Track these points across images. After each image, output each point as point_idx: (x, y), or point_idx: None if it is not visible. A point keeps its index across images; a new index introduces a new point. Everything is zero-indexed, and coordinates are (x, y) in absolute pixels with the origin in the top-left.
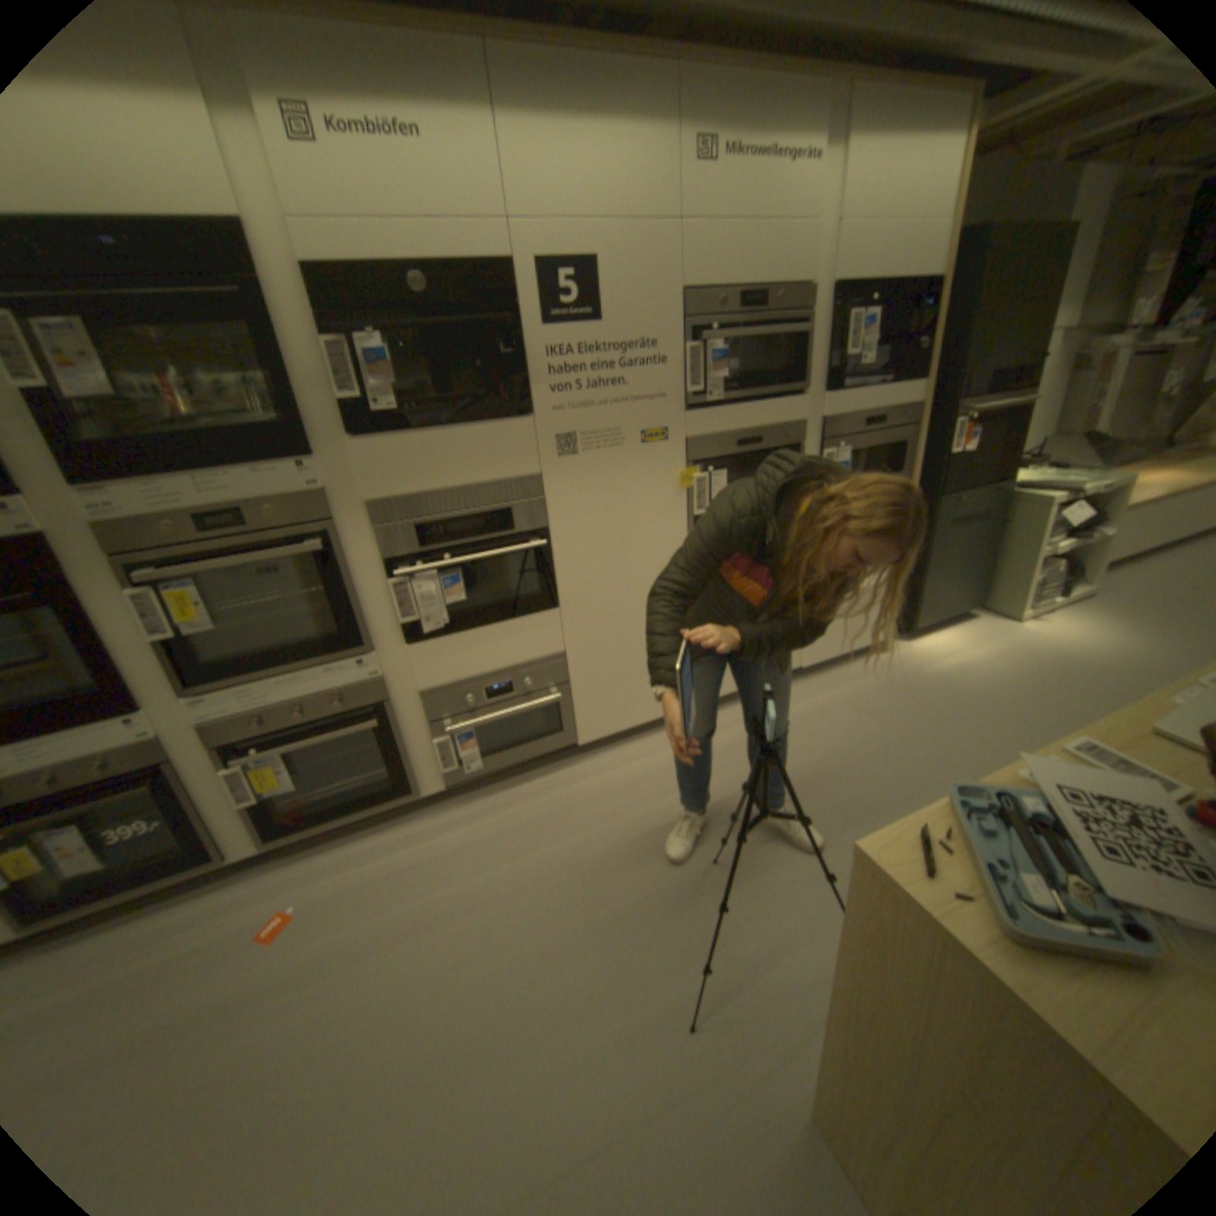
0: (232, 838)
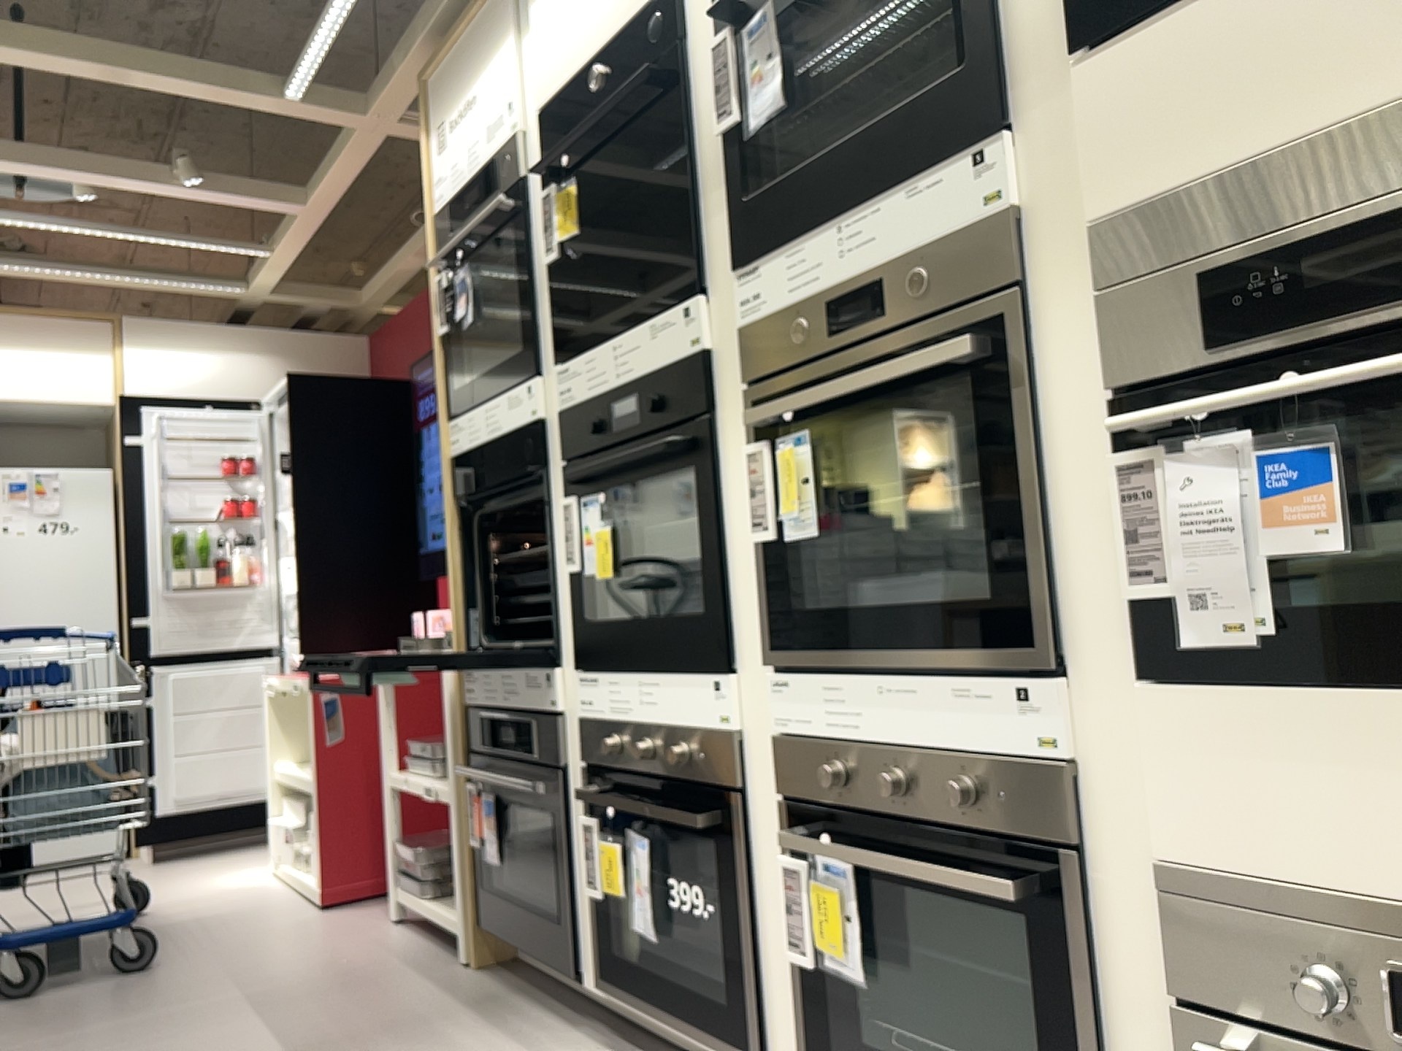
0: (789, 1029)
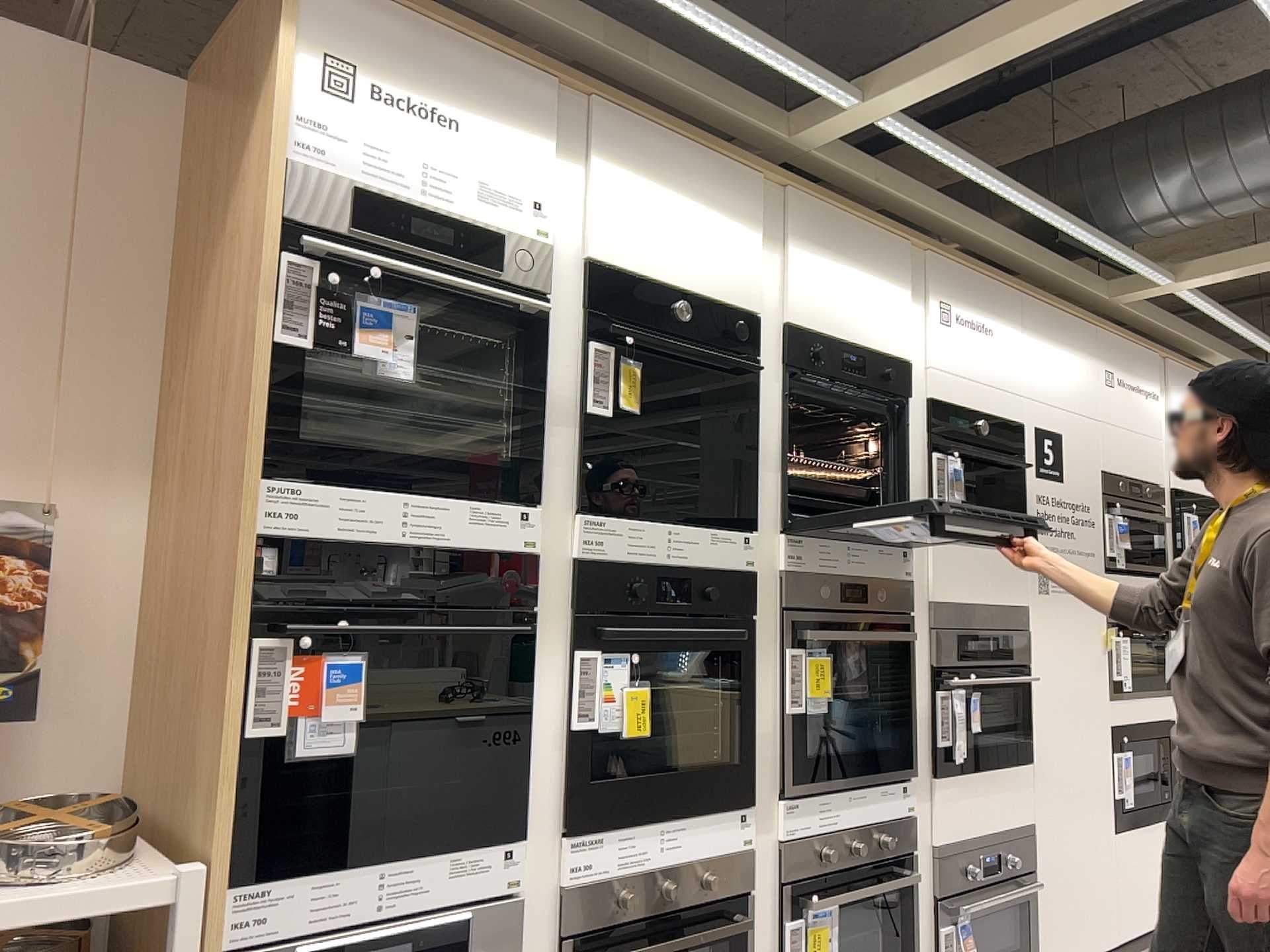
0: None
